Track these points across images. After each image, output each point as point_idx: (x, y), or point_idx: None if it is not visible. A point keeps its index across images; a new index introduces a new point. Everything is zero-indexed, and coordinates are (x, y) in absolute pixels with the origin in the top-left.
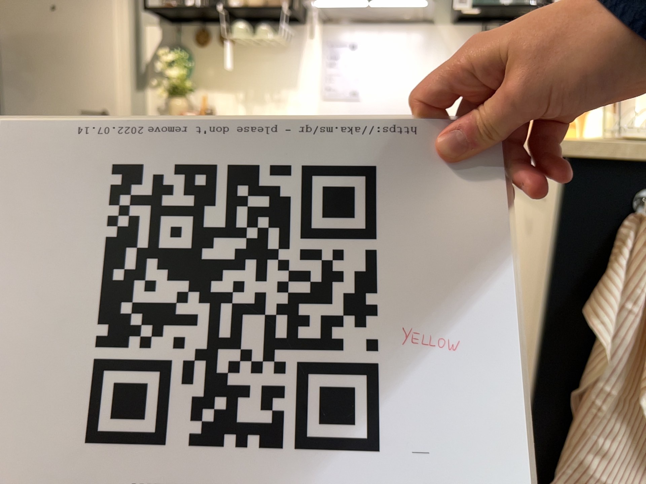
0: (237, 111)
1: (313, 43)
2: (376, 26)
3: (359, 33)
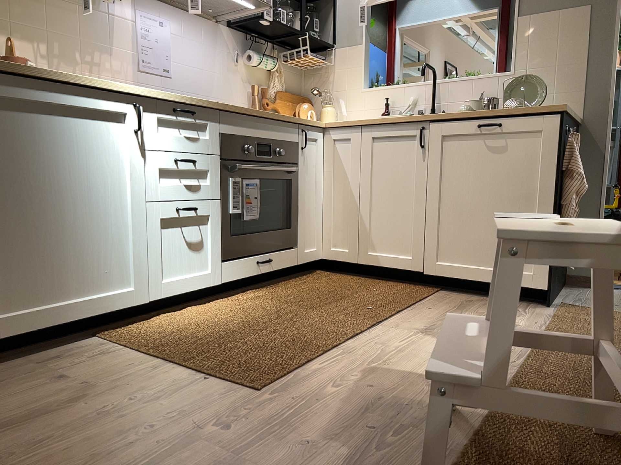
0: (48, 68)
1: (127, 9)
2: (172, 9)
3: (167, 12)
